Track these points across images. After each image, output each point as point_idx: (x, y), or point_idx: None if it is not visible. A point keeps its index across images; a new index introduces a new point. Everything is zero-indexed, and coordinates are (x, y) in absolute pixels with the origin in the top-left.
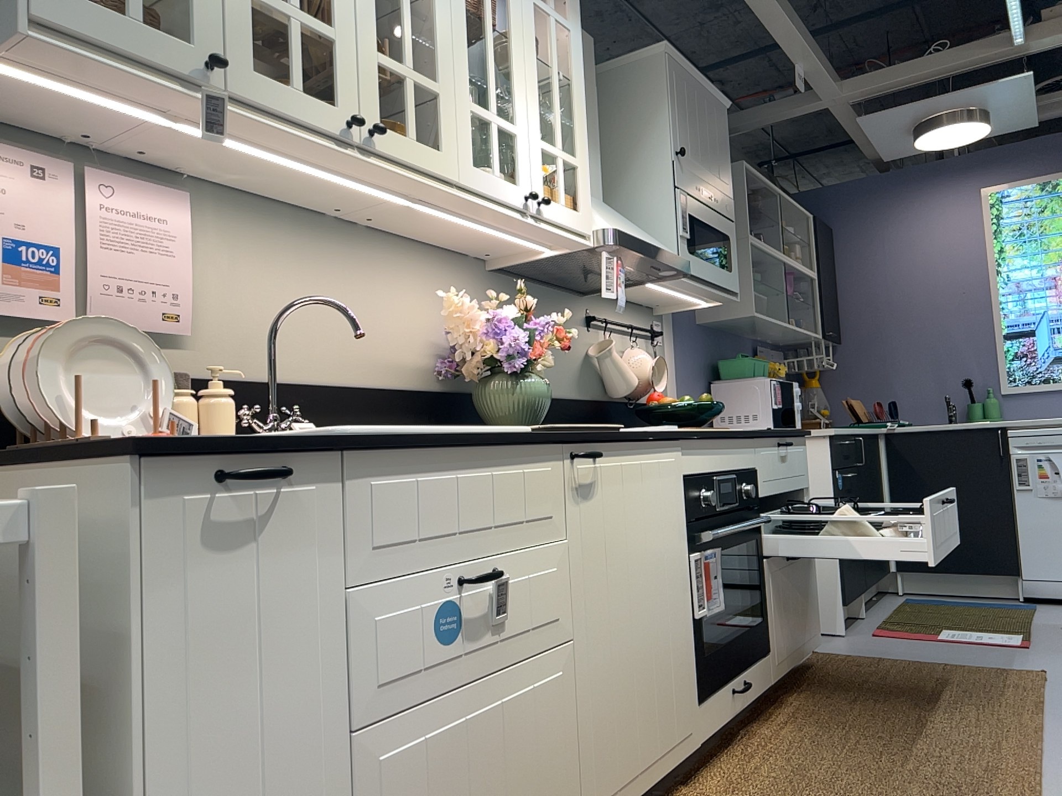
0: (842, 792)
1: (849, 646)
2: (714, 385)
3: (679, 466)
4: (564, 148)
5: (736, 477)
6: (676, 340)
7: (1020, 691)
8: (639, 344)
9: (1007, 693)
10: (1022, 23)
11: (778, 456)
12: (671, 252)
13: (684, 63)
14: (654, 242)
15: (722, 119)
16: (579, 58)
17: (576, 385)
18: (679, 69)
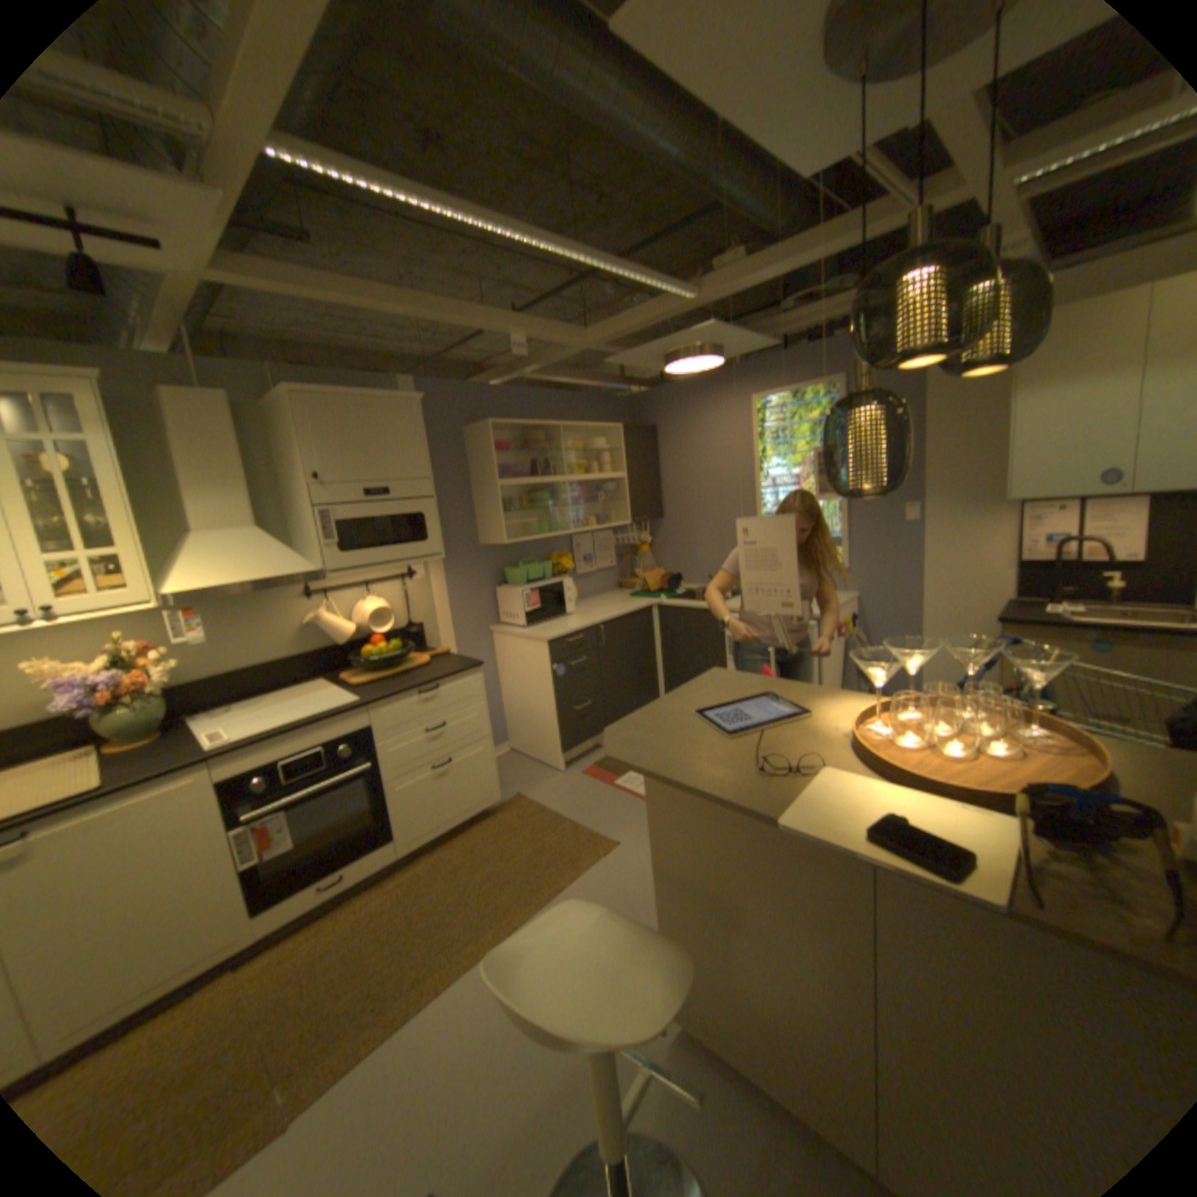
0: (304, 994)
1: (547, 789)
2: (504, 585)
3: (201, 782)
4: (88, 548)
5: (324, 748)
6: (444, 568)
7: (565, 874)
8: (385, 588)
9: (554, 875)
10: (673, 286)
11: (414, 703)
12: (291, 570)
13: (322, 389)
14: (262, 571)
15: (407, 413)
16: (108, 458)
17: (292, 645)
18: (315, 398)
